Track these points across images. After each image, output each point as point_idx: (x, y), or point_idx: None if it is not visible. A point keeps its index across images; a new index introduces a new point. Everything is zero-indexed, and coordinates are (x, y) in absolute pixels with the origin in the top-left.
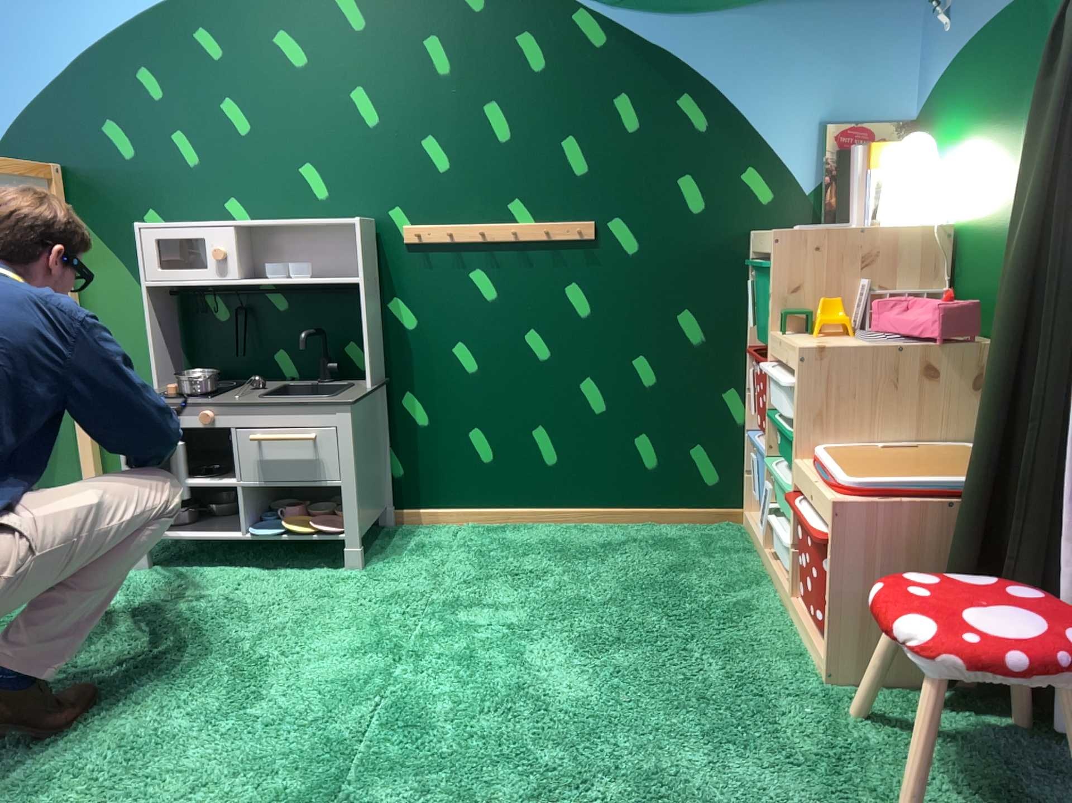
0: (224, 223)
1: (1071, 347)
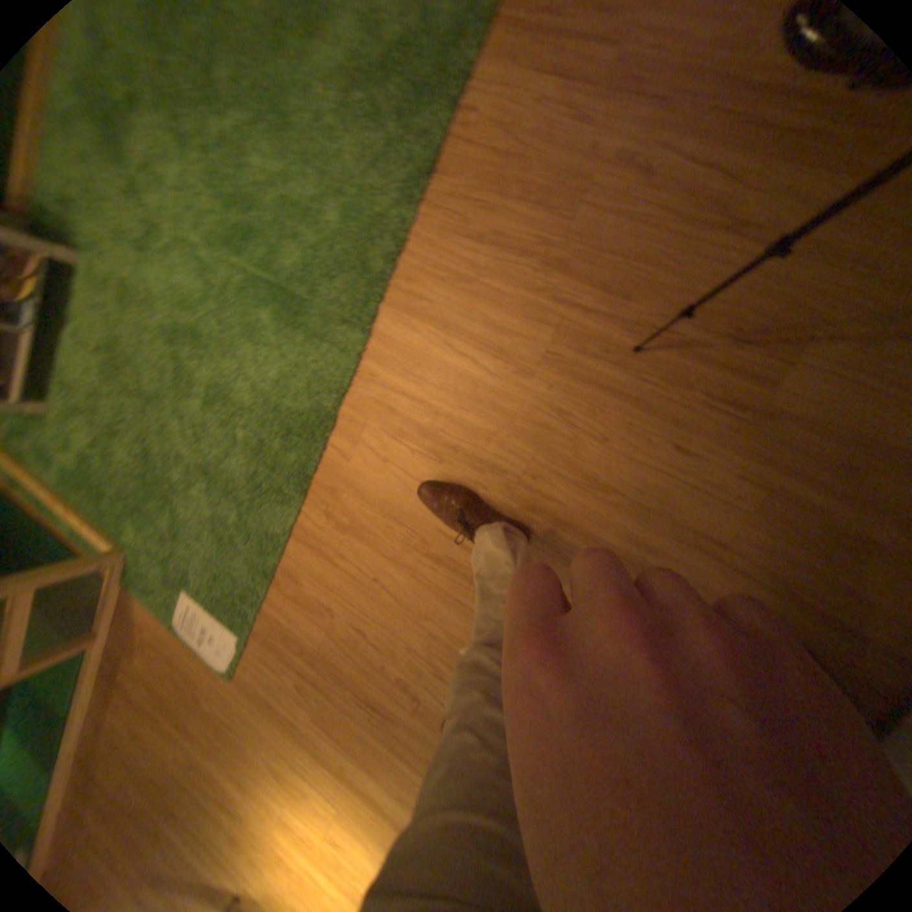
0: None
1: None
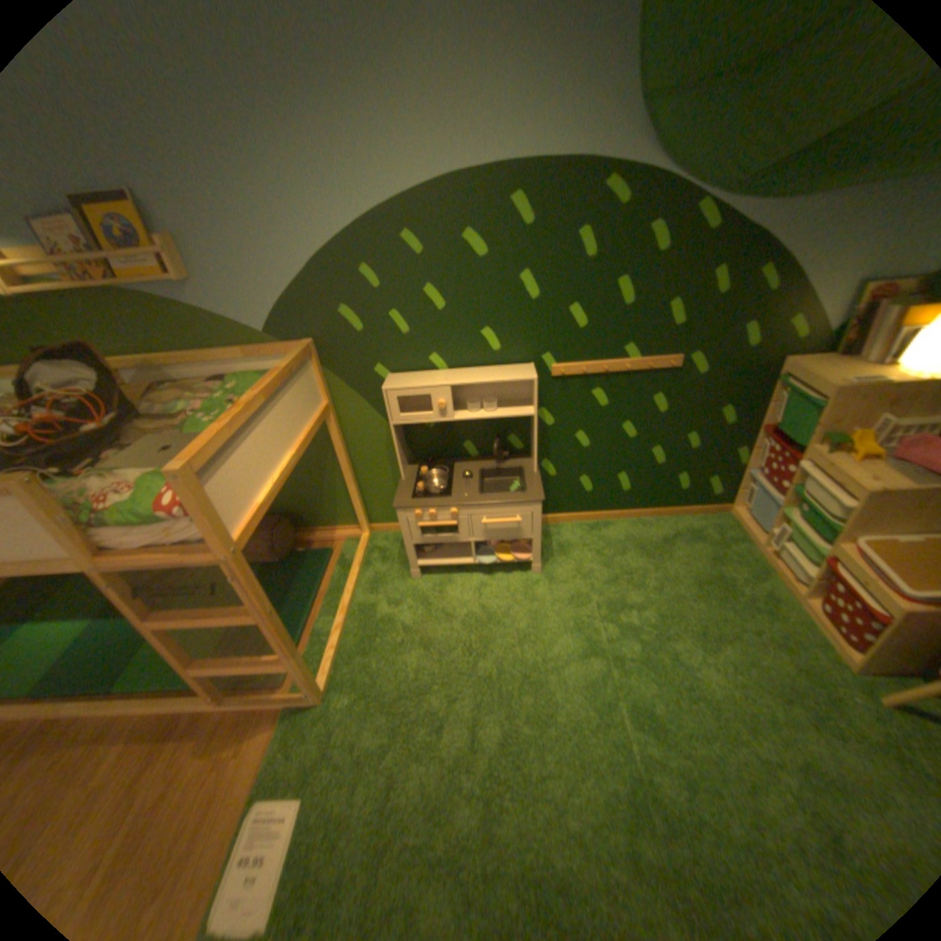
0: (438, 380)
1: None
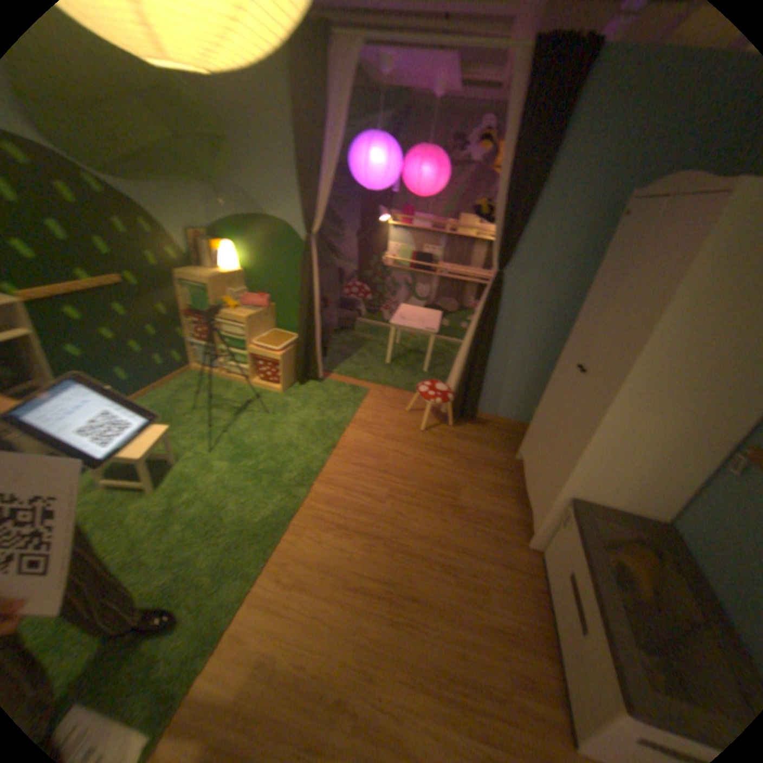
0: None
1: (315, 313)
